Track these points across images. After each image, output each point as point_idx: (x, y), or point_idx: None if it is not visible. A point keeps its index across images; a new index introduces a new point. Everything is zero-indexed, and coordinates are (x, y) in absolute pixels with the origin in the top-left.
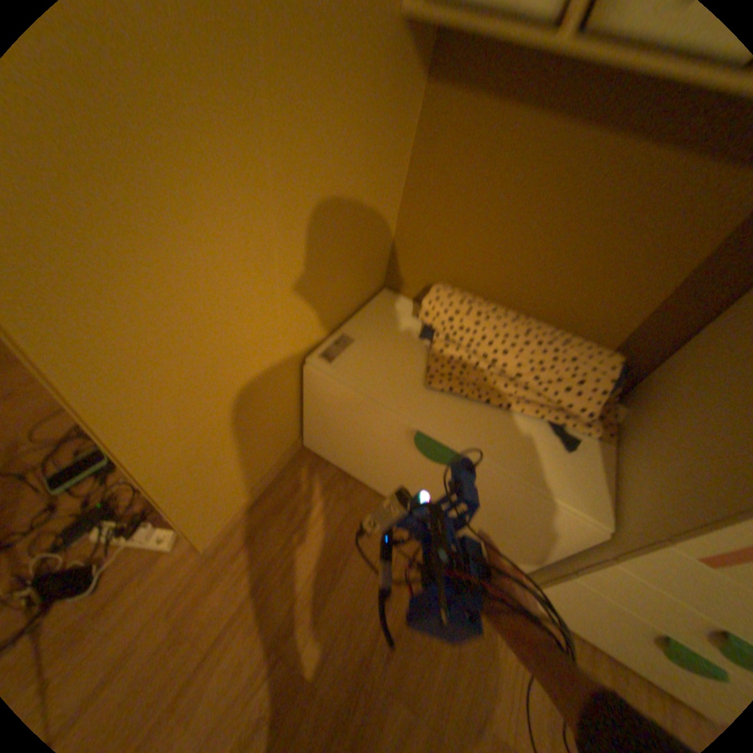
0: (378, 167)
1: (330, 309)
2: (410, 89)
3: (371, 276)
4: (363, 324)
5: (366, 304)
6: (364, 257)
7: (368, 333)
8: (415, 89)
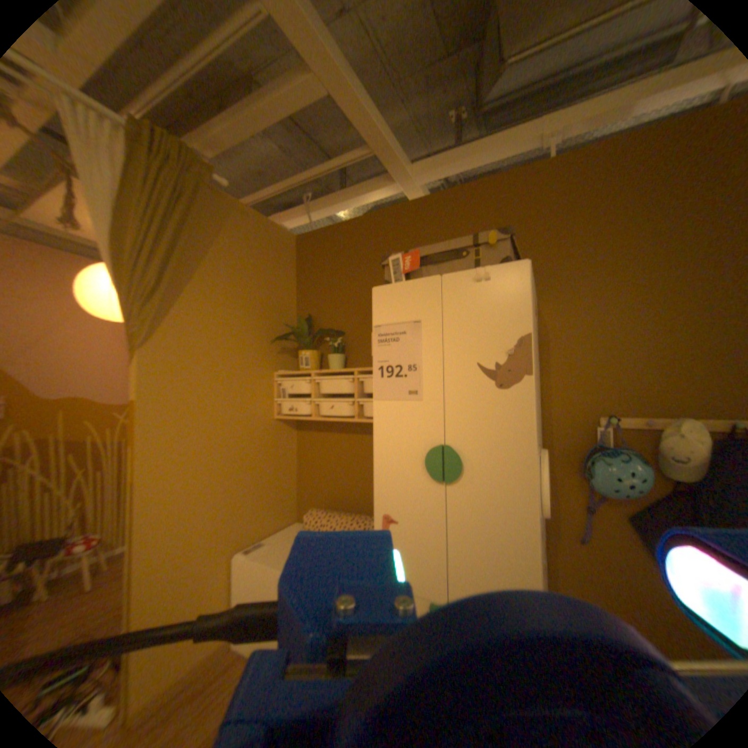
0: (274, 462)
1: (251, 528)
2: (286, 436)
3: (282, 513)
4: (274, 539)
5: (280, 530)
6: (274, 501)
7: (274, 542)
8: (289, 435)
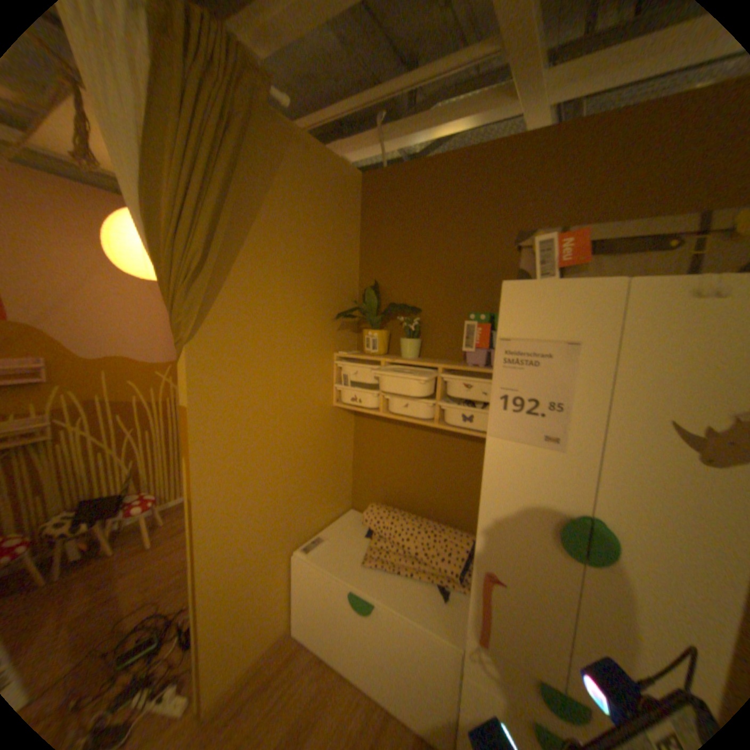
0: (332, 452)
1: (310, 523)
2: (345, 423)
3: (339, 503)
4: (332, 532)
5: (337, 521)
6: (331, 493)
7: (334, 538)
8: (348, 422)
